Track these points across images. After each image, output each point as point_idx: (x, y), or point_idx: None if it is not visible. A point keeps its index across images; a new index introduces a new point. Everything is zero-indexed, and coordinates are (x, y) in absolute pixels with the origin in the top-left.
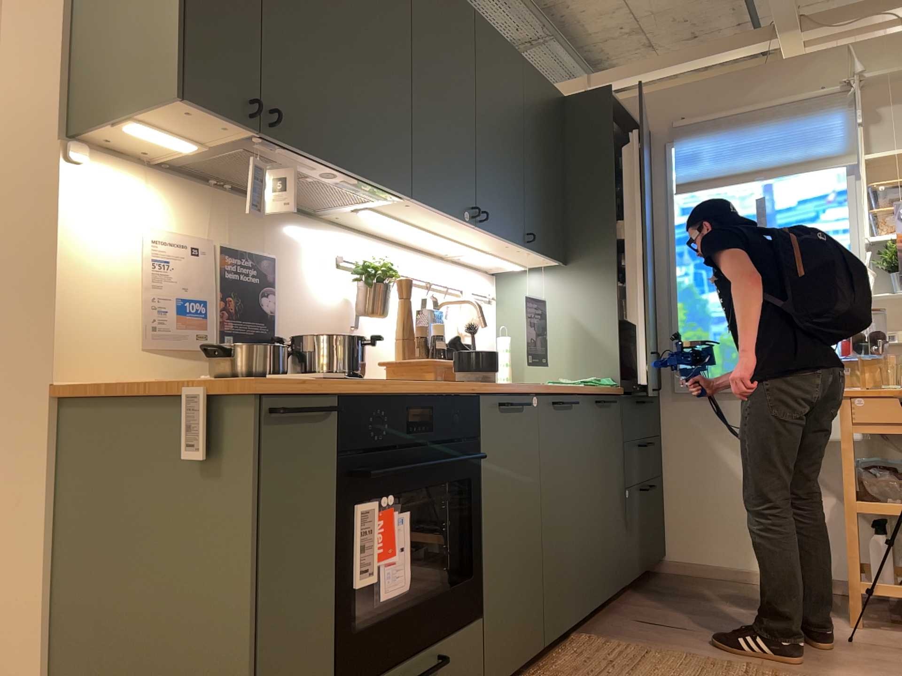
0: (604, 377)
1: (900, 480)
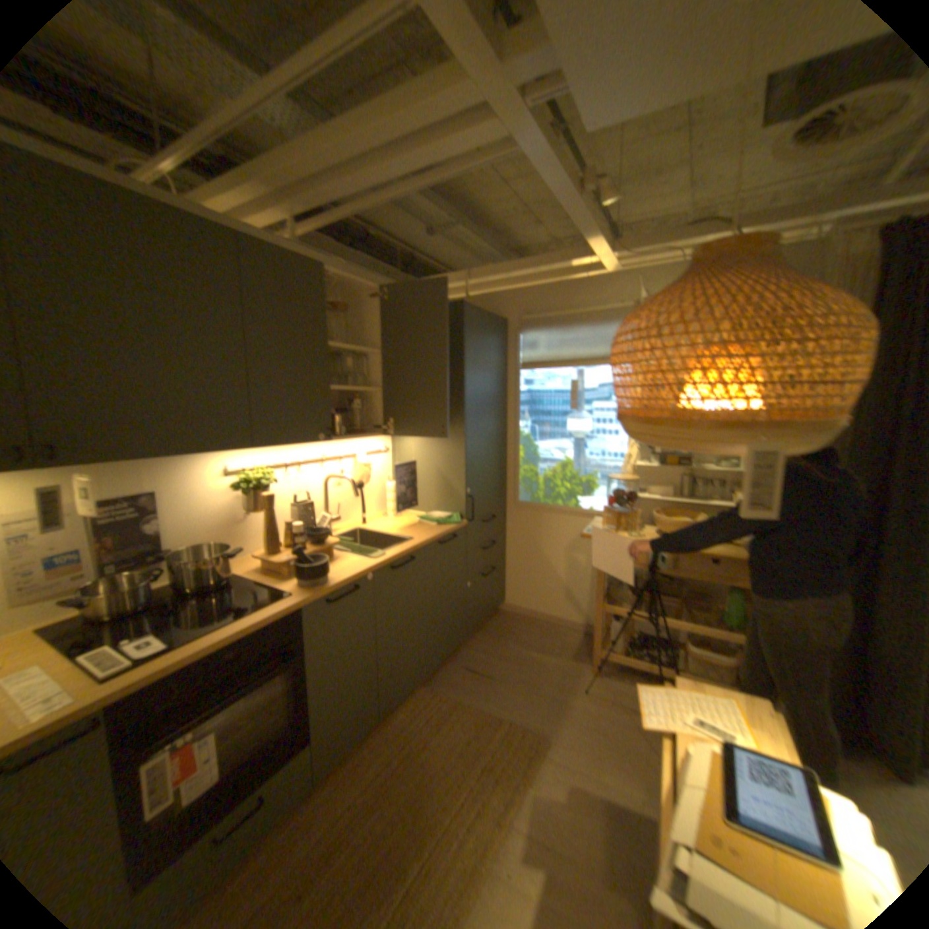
0: (454, 512)
1: (633, 592)
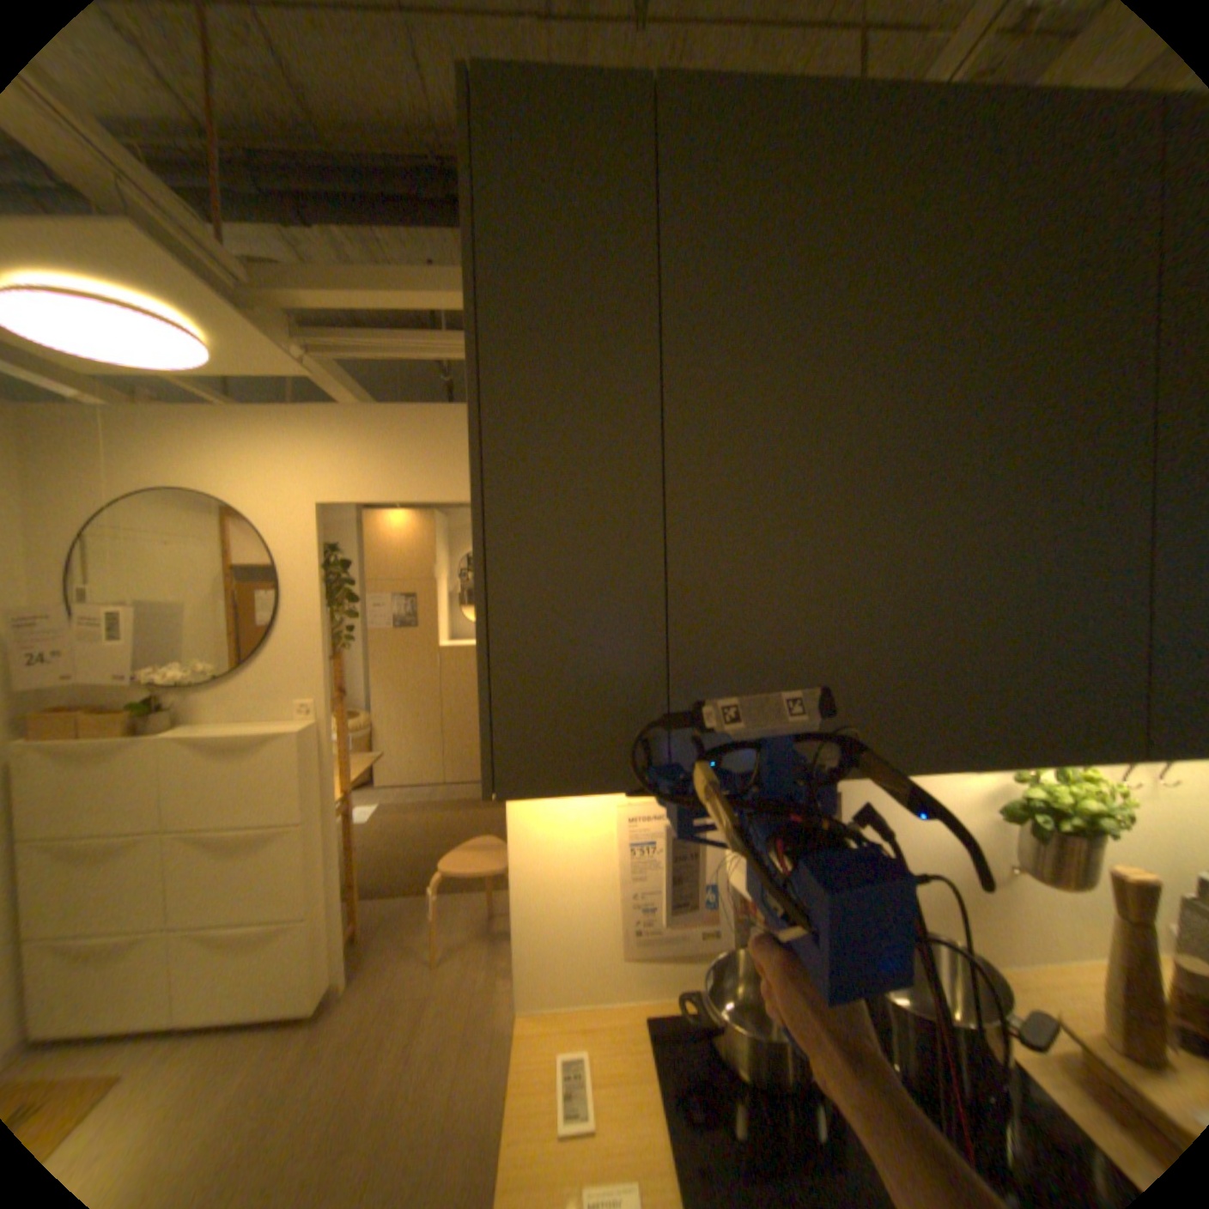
0: None
1: None
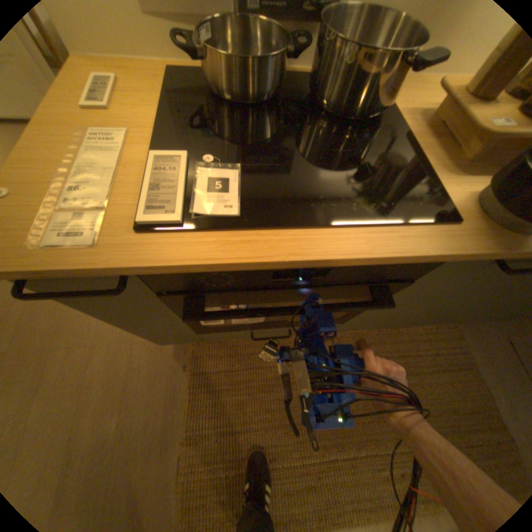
0: None
1: None
